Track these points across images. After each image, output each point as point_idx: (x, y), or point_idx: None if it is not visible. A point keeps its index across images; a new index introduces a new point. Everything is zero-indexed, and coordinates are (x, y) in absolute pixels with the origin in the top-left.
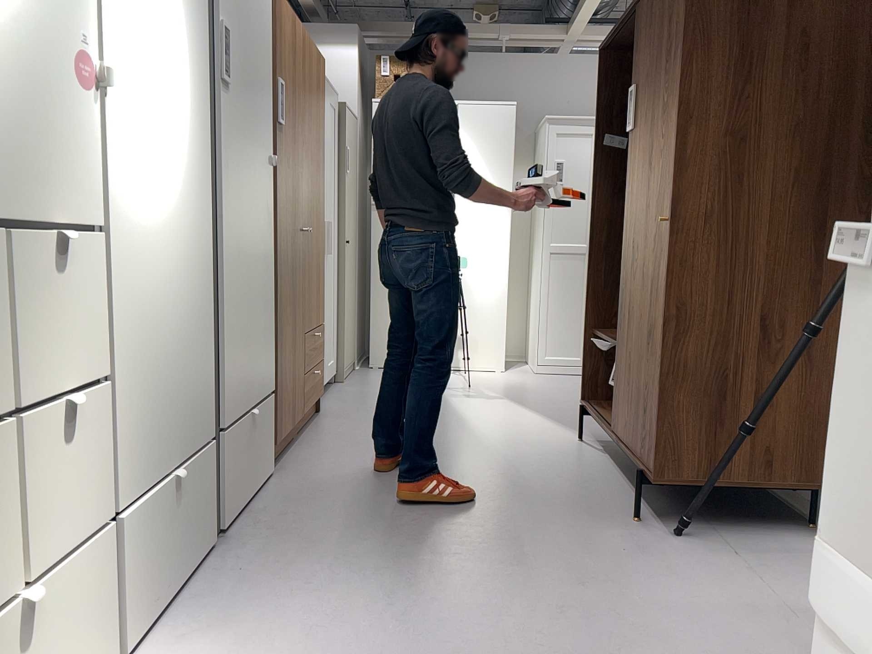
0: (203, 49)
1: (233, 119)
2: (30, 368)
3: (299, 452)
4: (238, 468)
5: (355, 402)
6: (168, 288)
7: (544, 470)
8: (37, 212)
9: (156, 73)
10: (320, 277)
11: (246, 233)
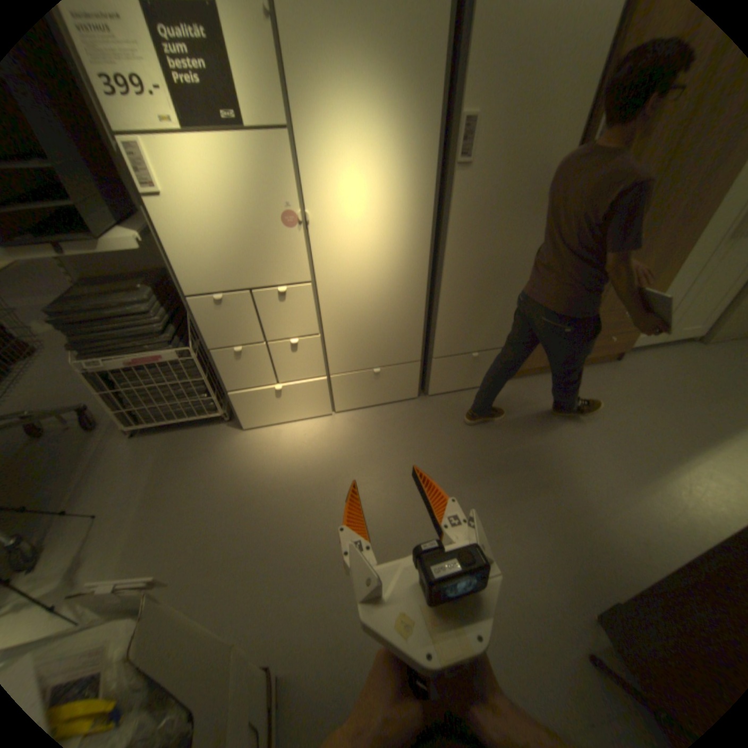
0: (439, 146)
1: (481, 185)
2: (276, 330)
3: (544, 380)
4: (451, 375)
5: (670, 368)
6: (376, 300)
7: (654, 528)
8: (272, 283)
9: (364, 194)
10: (667, 270)
11: (489, 259)
